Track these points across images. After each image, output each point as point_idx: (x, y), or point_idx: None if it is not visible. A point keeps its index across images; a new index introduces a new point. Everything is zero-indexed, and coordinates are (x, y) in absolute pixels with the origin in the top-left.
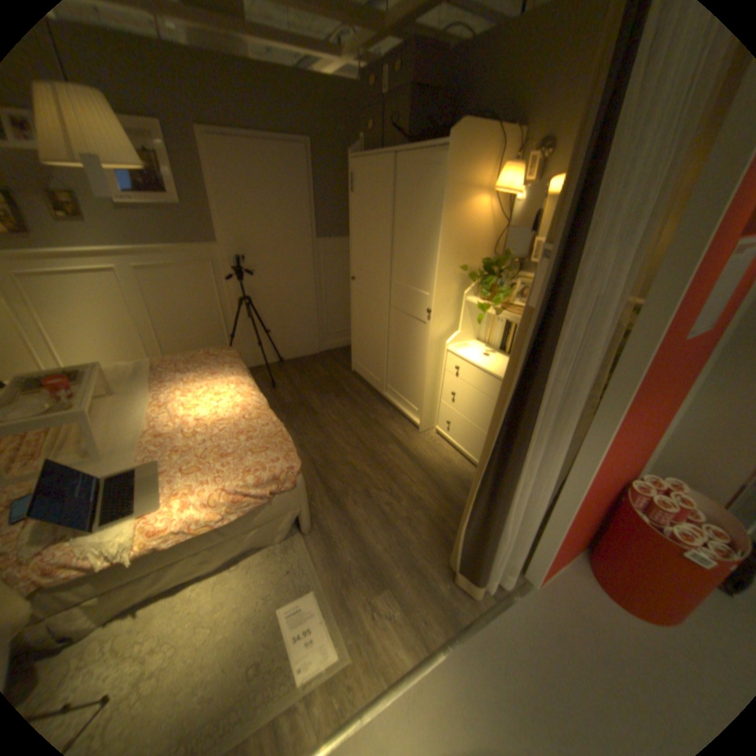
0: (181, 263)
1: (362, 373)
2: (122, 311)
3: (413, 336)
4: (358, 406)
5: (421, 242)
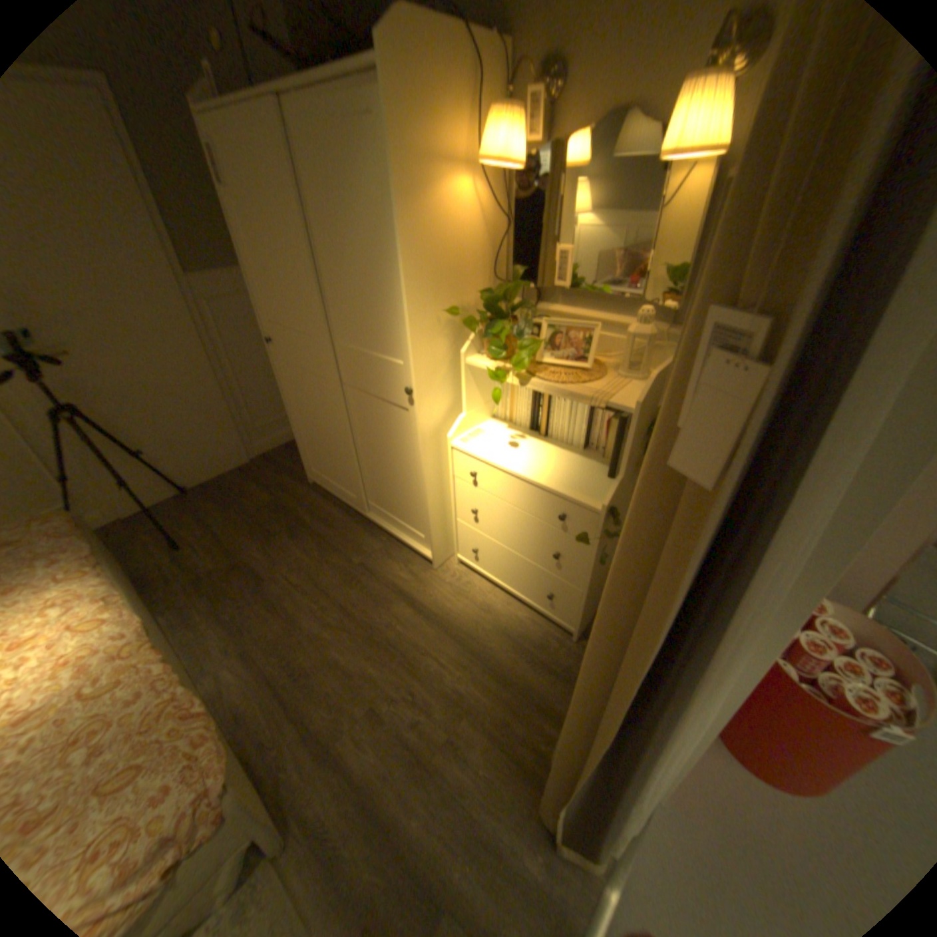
0: None
1: (326, 486)
2: None
3: (392, 430)
4: (330, 546)
5: (369, 272)
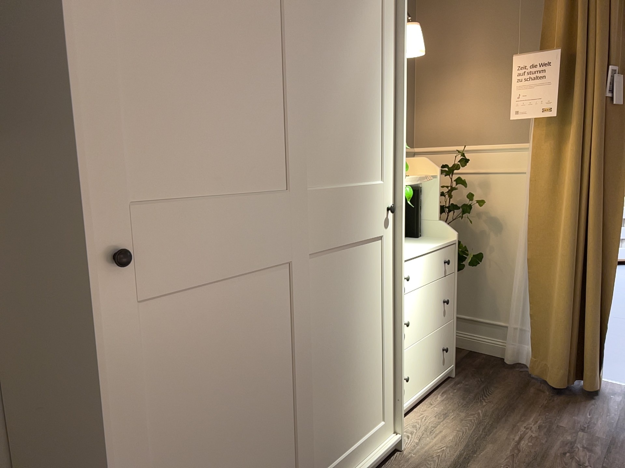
0: None
1: None
2: None
3: (361, 281)
4: None
5: (360, 94)
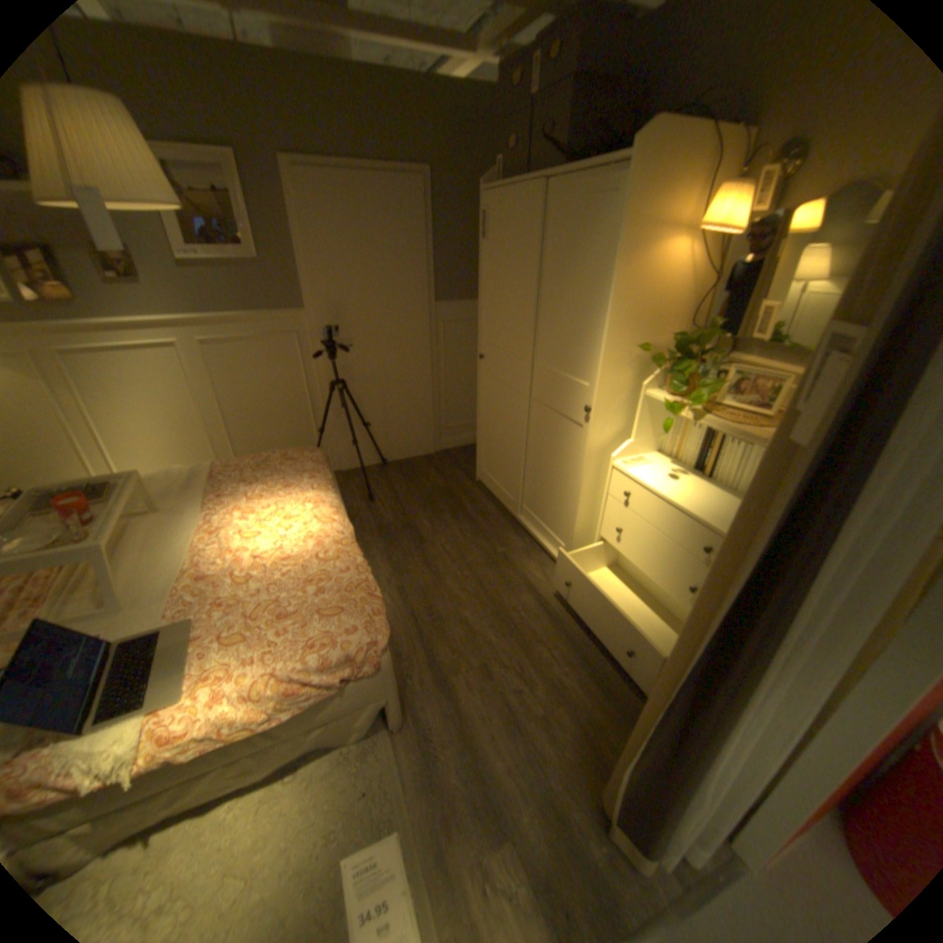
0: (258, 334)
1: (490, 484)
2: (184, 396)
3: (562, 442)
4: (481, 532)
5: (580, 308)
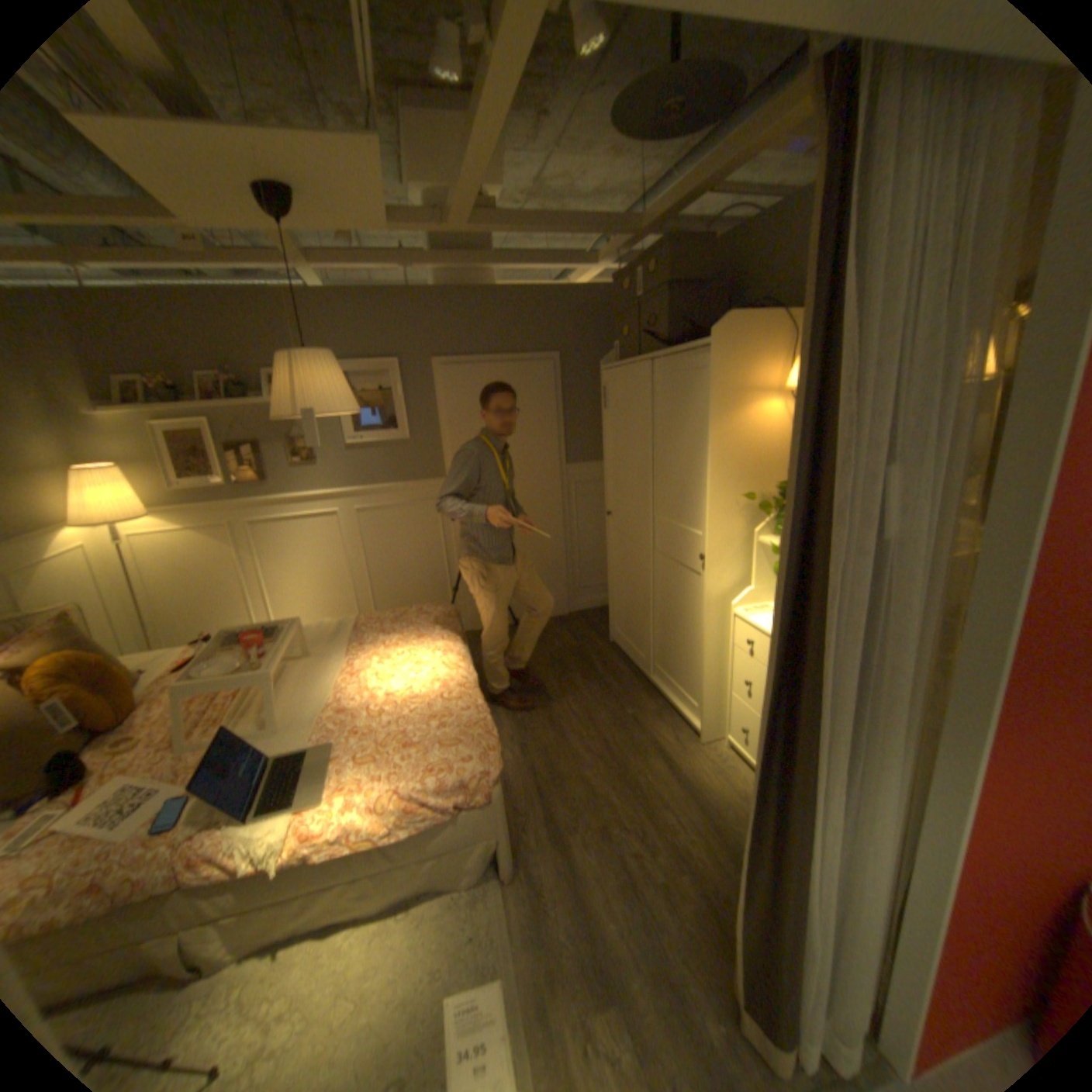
0: (404, 503)
1: (622, 645)
2: (338, 559)
3: (685, 593)
4: (611, 694)
5: (688, 464)
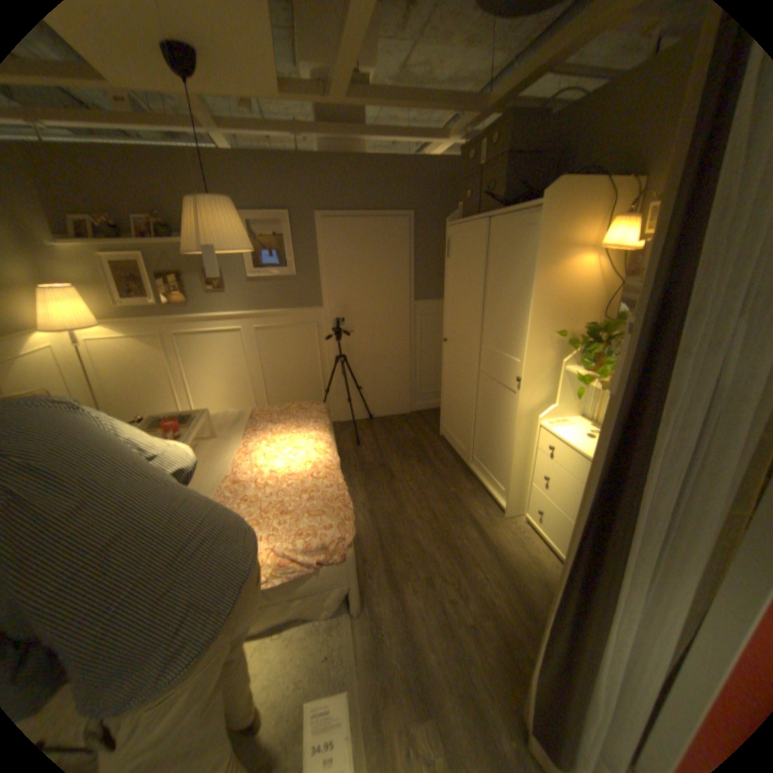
0: (291, 324)
1: (449, 439)
2: (241, 364)
3: (502, 405)
4: (438, 475)
5: (513, 305)
